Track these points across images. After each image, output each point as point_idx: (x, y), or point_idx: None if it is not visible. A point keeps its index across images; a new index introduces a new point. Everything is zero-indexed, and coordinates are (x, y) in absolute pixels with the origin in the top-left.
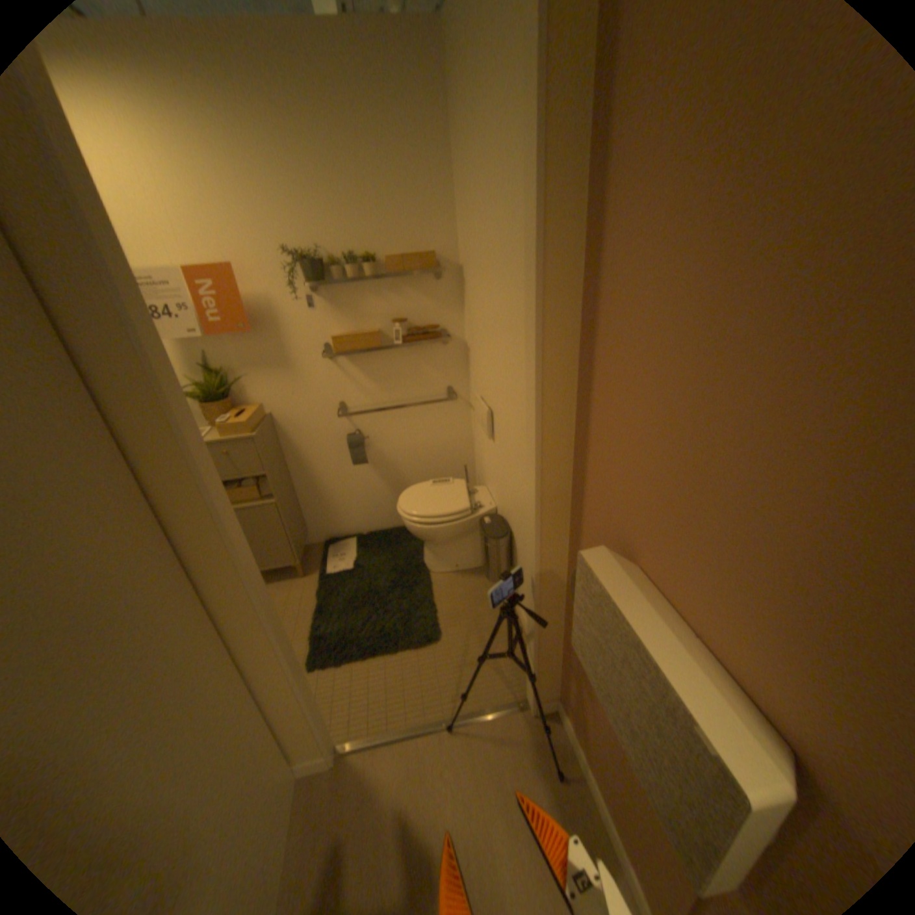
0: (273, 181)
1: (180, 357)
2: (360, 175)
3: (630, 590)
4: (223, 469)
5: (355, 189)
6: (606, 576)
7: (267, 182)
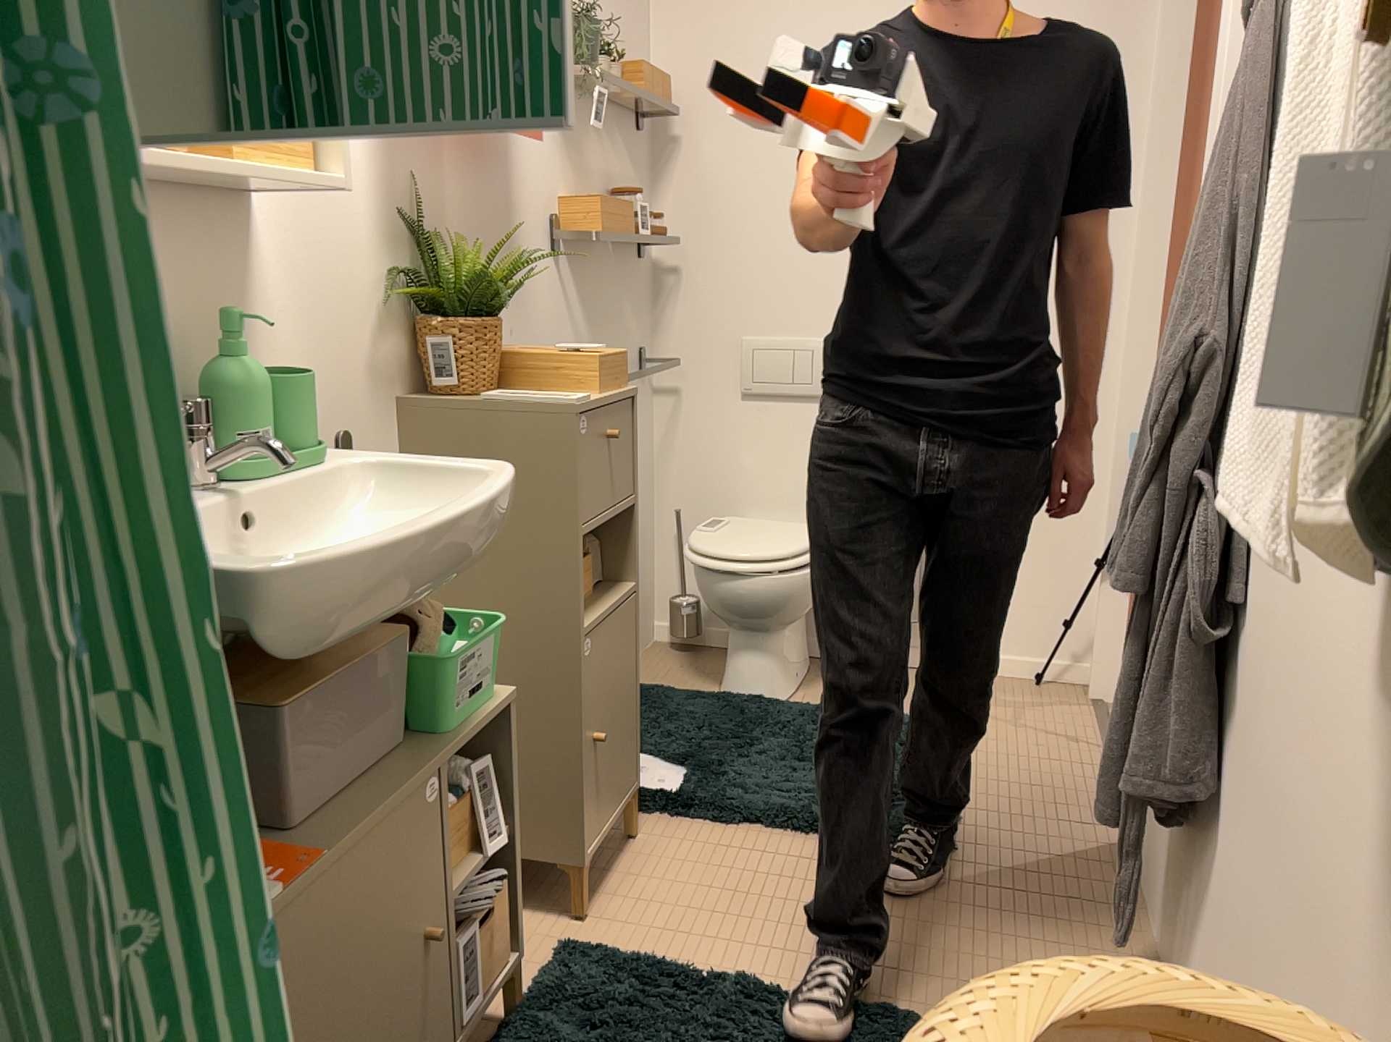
0: None
1: (382, 181)
2: None
3: None
4: (603, 482)
5: None
6: None
7: None
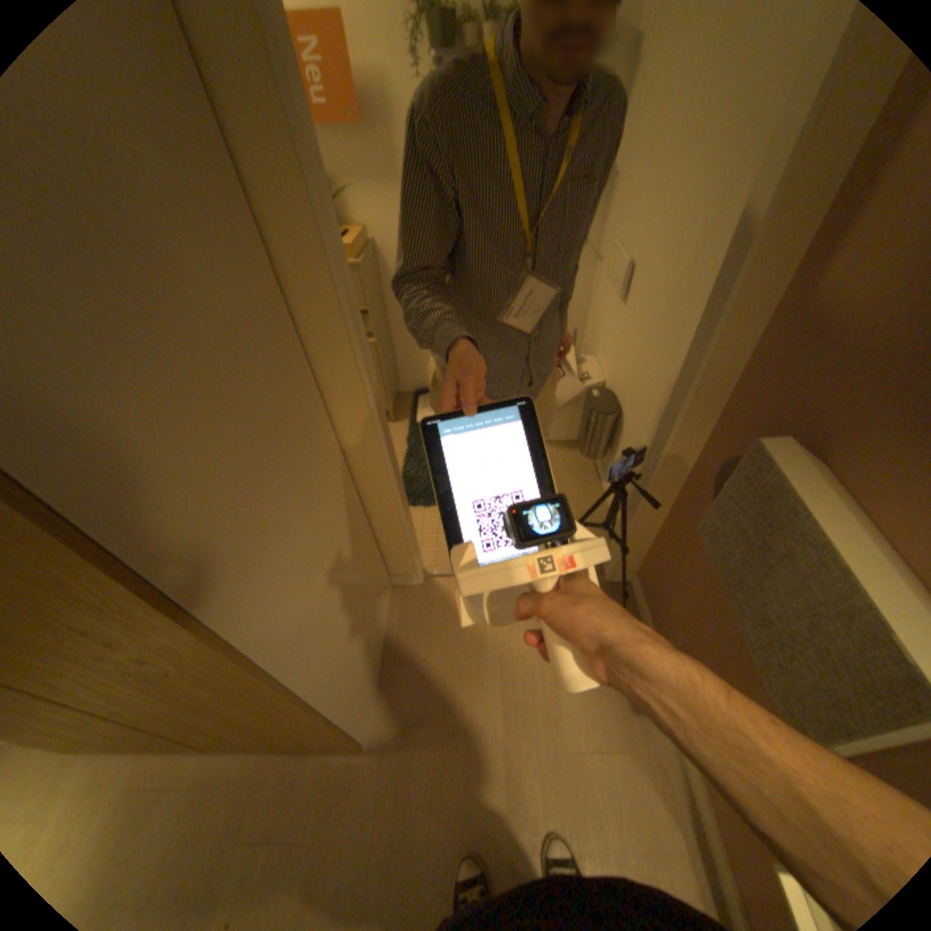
0: None
1: None
2: None
3: (823, 488)
4: None
5: None
6: (791, 469)
7: None
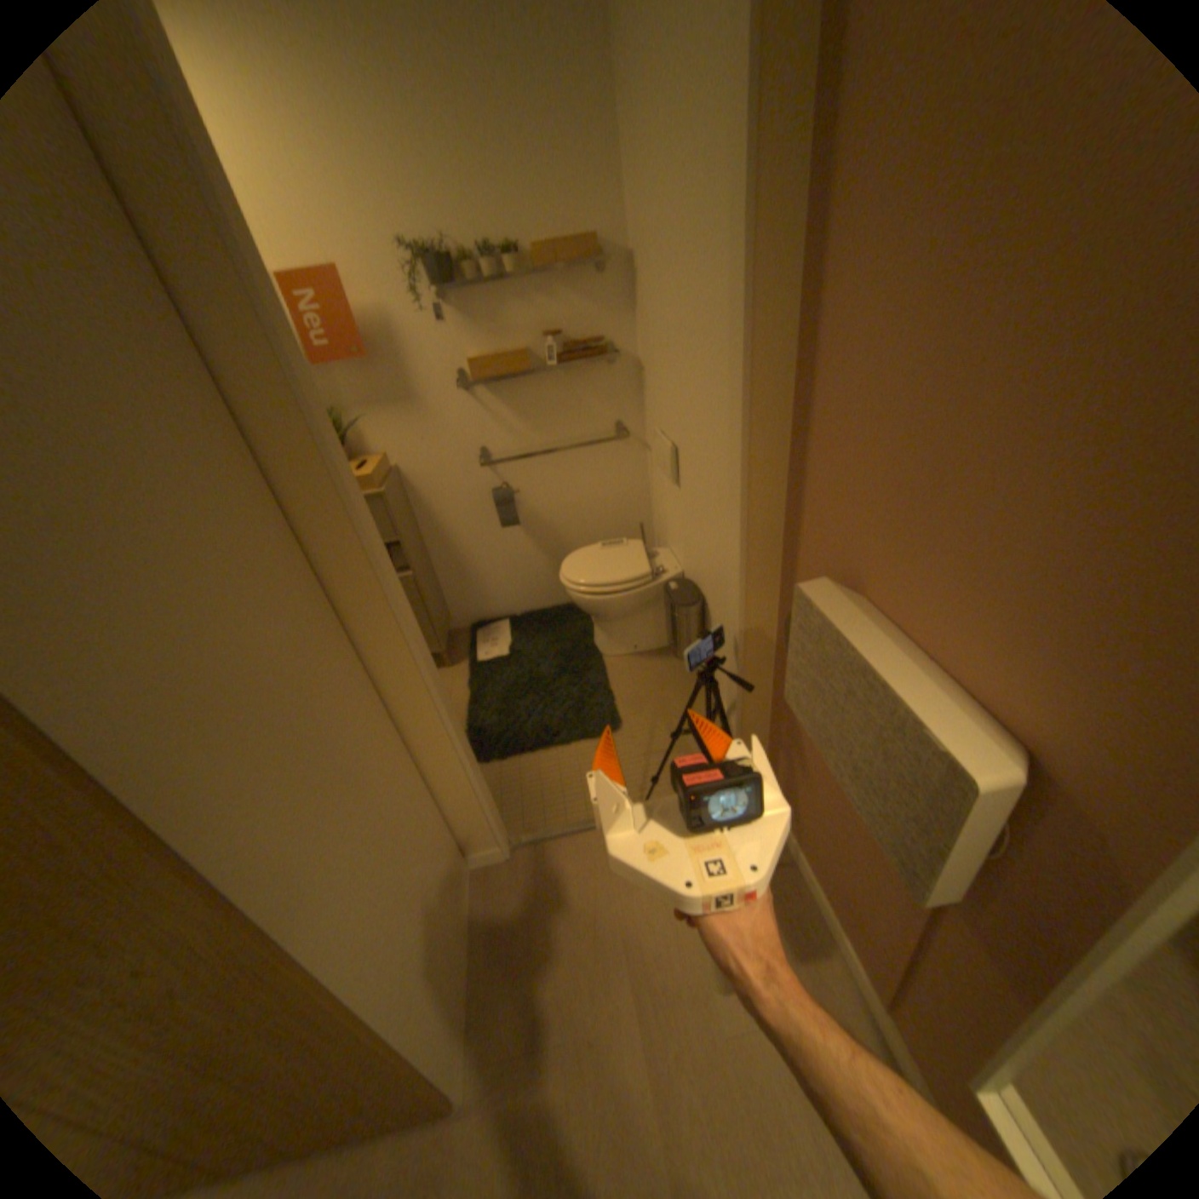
0: (378, 141)
1: None
2: (492, 125)
3: (856, 617)
4: None
5: (486, 146)
6: (828, 606)
7: (370, 144)
